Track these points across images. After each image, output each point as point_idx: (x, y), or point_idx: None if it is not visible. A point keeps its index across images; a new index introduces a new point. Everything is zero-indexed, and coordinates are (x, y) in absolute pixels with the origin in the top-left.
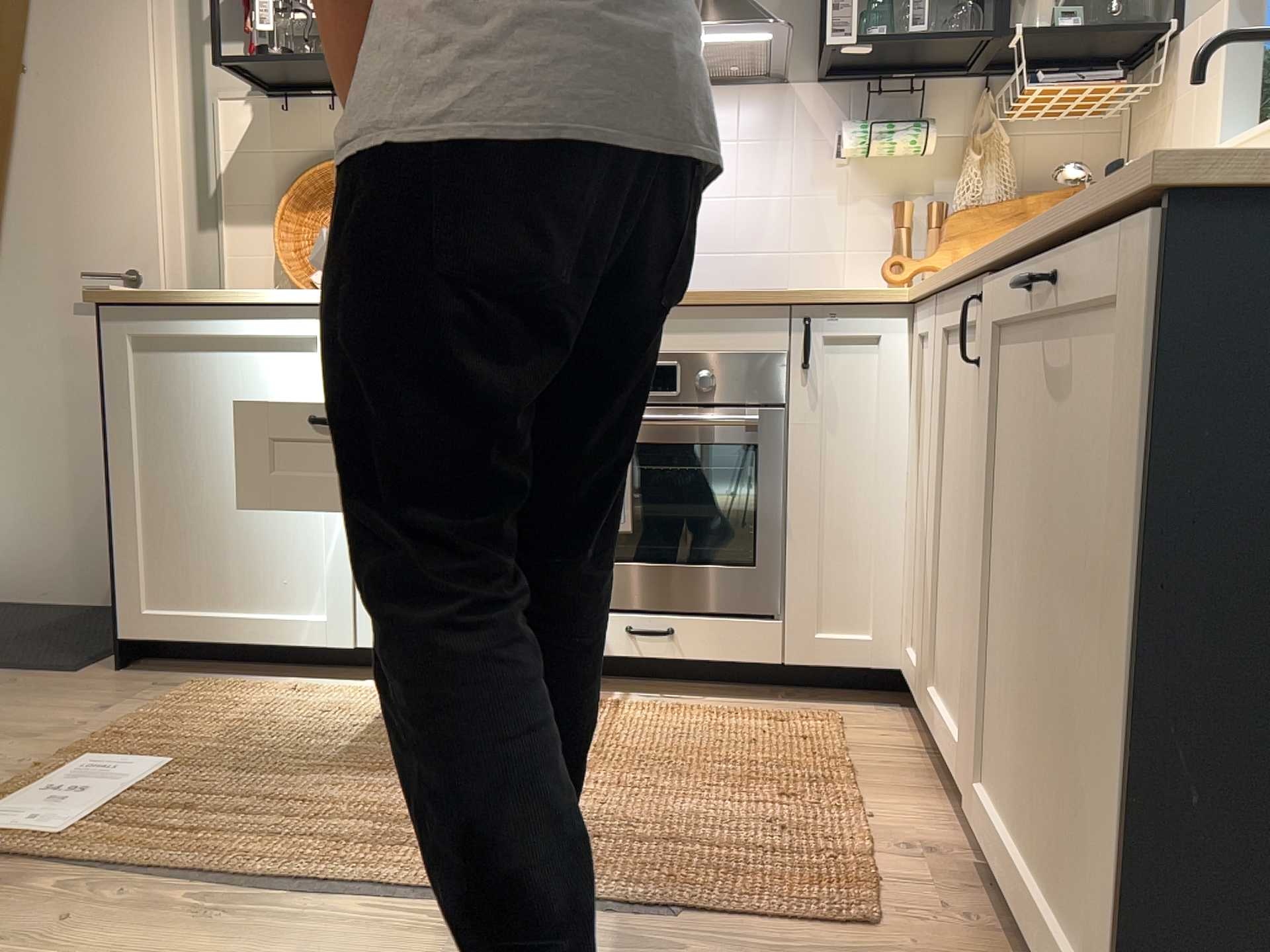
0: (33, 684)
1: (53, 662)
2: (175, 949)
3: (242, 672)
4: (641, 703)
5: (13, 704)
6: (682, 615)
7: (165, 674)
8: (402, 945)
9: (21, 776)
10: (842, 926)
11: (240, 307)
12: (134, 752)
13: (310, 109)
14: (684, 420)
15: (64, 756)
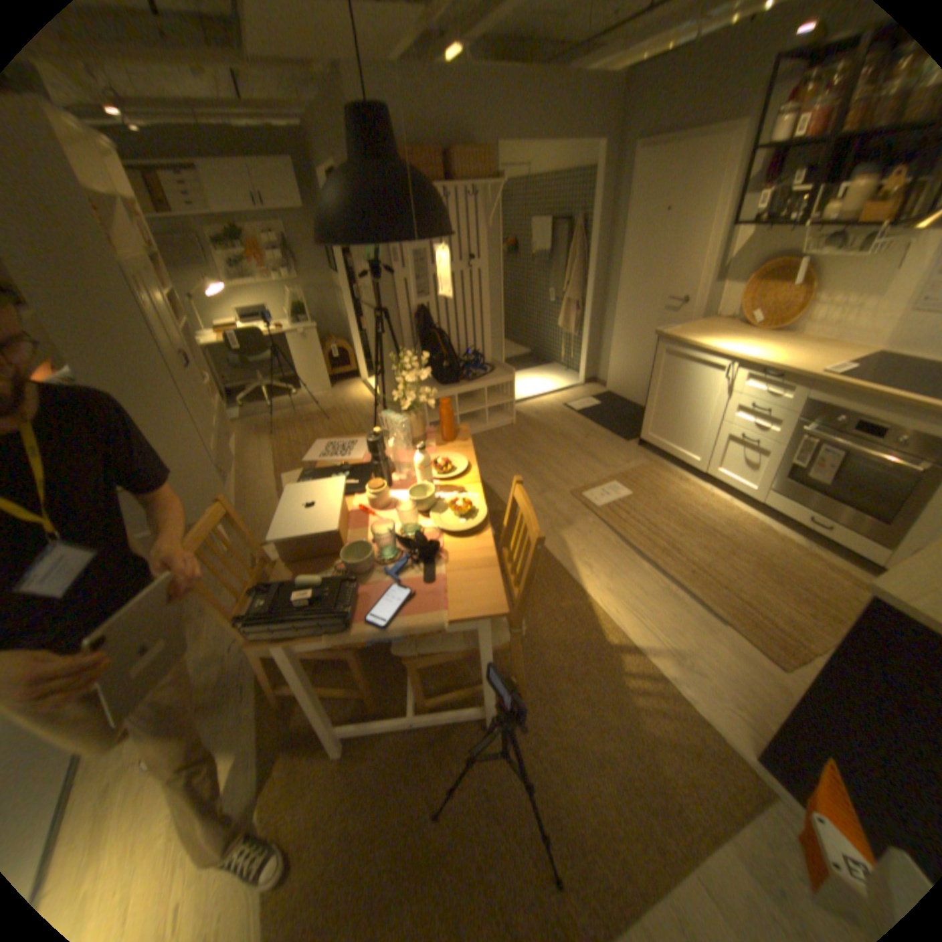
0: (615, 442)
1: (623, 434)
2: (606, 549)
3: (671, 460)
4: (803, 543)
5: (608, 449)
6: (842, 522)
7: (650, 451)
8: (650, 580)
9: (600, 478)
10: (771, 660)
11: (702, 348)
12: (626, 483)
13: (782, 228)
14: (874, 455)
15: (611, 476)
